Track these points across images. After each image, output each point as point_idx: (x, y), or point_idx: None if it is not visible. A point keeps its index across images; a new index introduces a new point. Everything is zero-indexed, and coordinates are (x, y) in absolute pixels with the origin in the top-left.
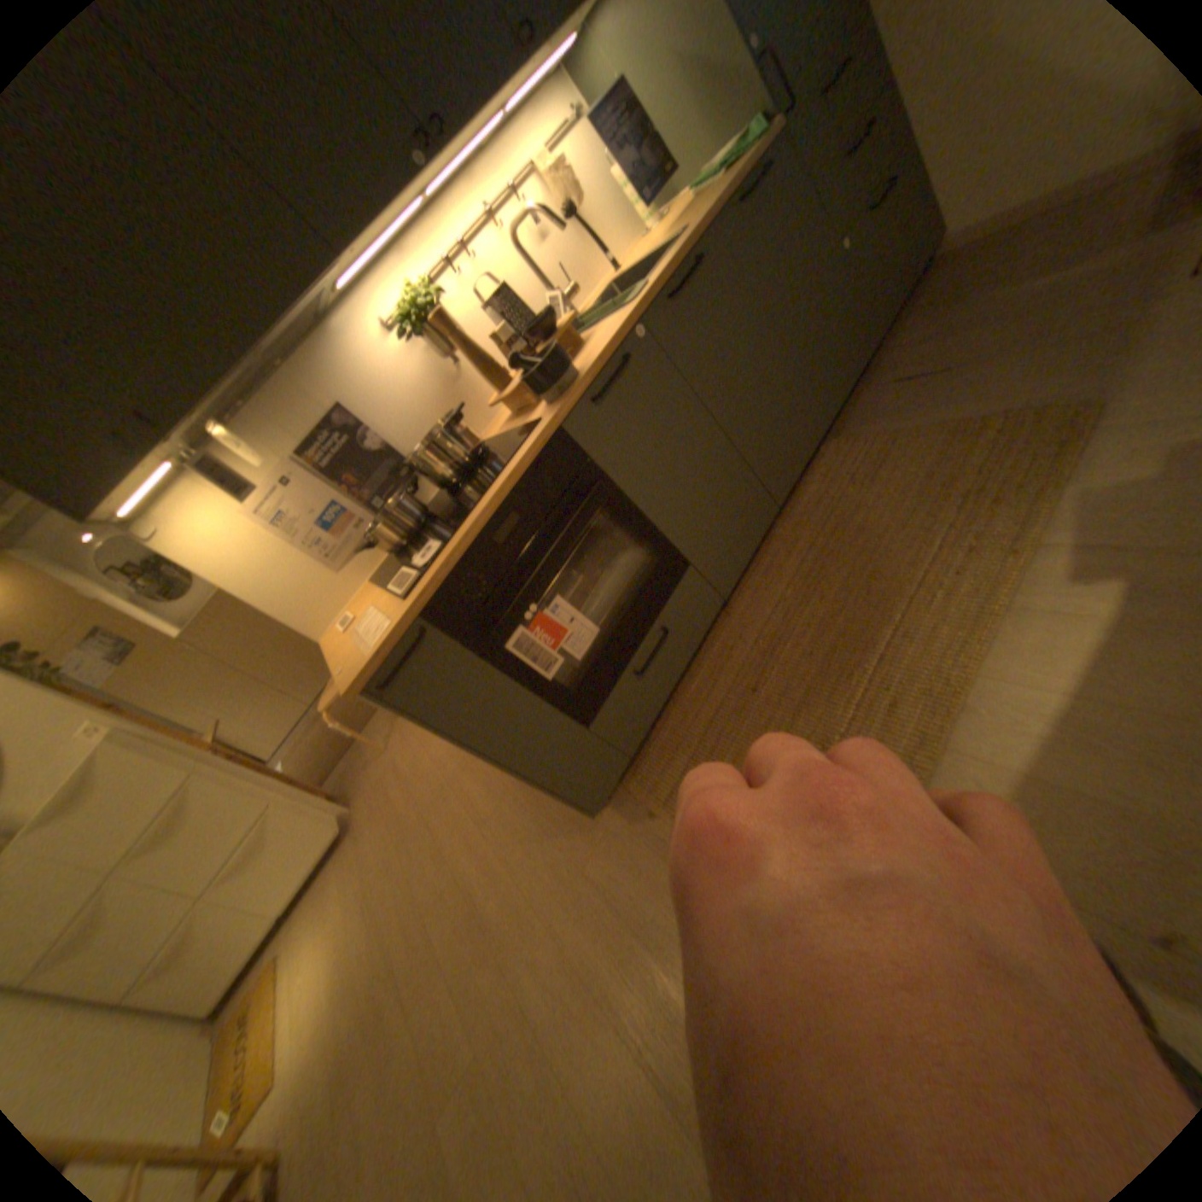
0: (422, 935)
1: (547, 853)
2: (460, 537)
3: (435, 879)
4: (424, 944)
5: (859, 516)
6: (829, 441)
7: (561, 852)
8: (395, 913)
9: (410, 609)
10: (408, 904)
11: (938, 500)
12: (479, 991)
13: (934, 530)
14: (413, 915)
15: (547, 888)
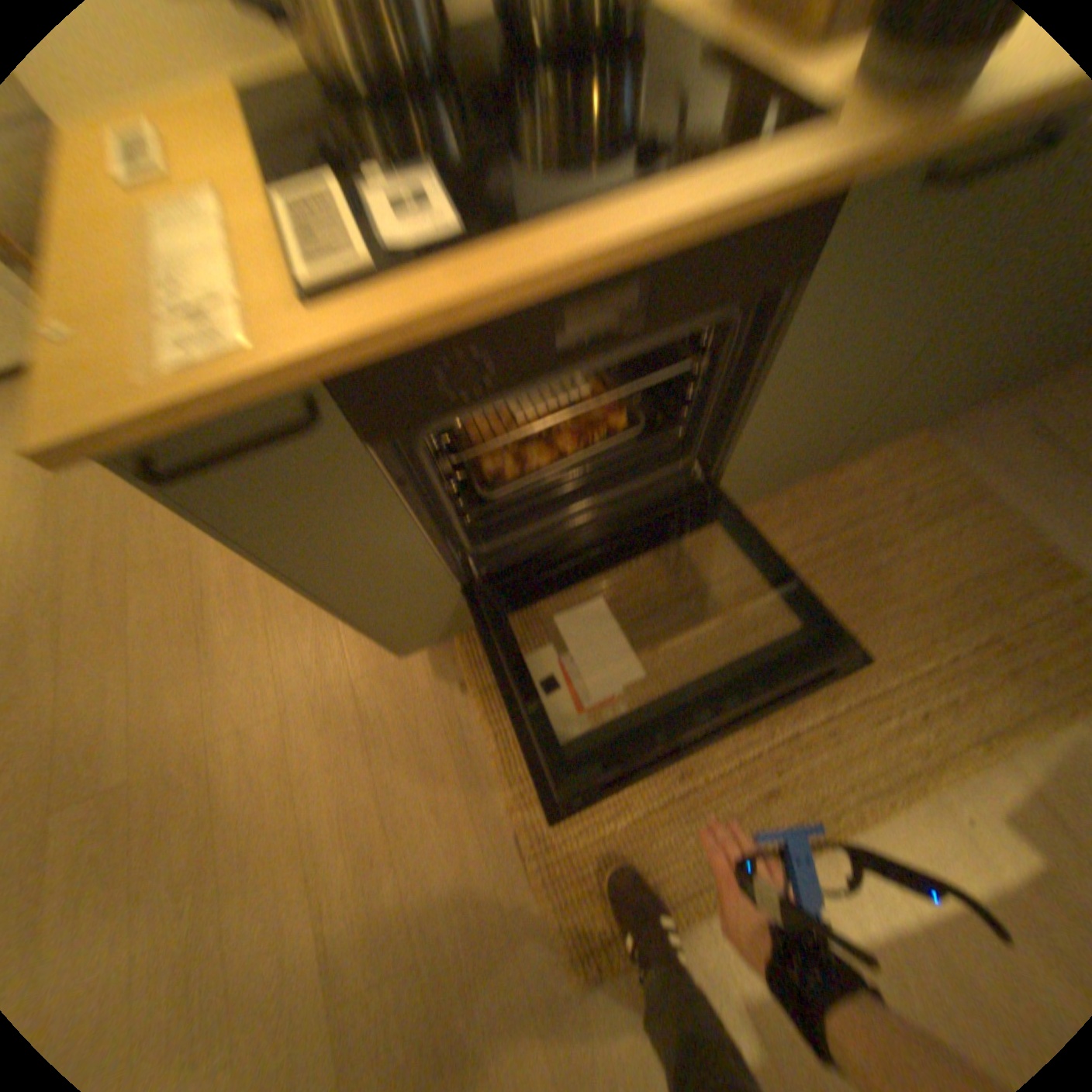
0: (116, 595)
1: (320, 630)
2: (511, 266)
3: (163, 539)
4: (115, 609)
5: (884, 557)
6: (920, 430)
7: (338, 643)
8: (90, 538)
9: (303, 353)
10: (112, 540)
11: (967, 621)
12: (165, 720)
13: (939, 650)
14: (114, 561)
15: (301, 670)
